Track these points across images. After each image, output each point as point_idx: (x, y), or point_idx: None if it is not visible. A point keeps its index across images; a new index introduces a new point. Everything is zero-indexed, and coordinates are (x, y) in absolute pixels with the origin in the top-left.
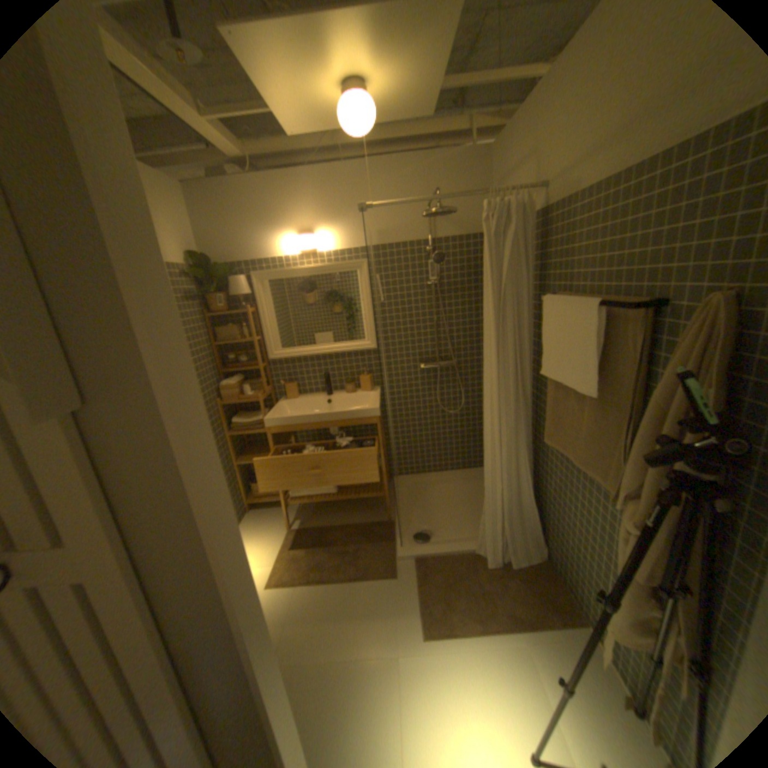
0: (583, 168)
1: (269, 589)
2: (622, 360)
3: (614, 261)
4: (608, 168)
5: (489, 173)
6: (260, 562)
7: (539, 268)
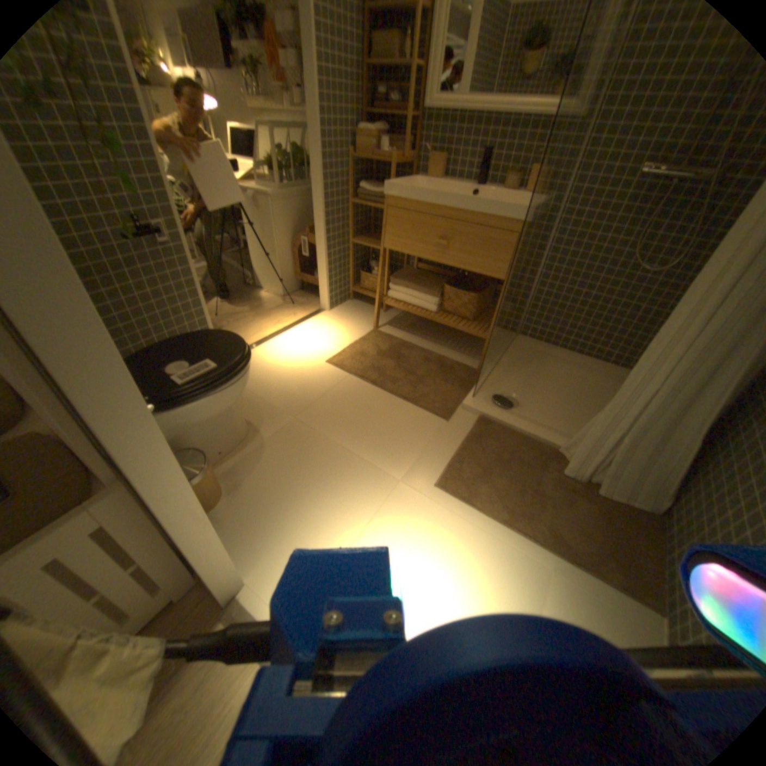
0: None
1: (329, 363)
2: None
3: None
4: None
5: None
6: (336, 341)
7: None
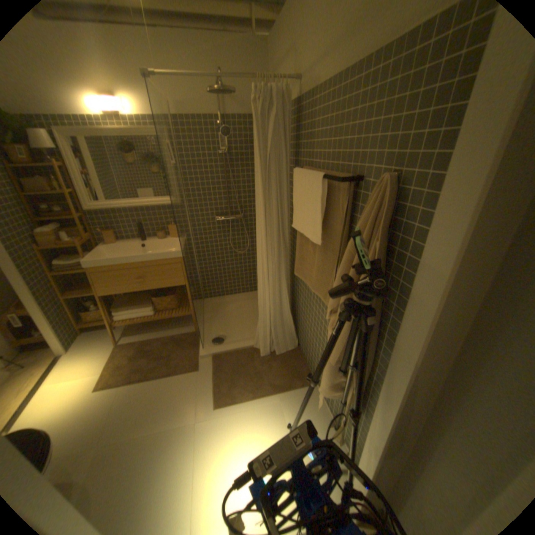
0: (321, 66)
1: (97, 391)
2: (335, 219)
3: (336, 145)
4: (336, 67)
5: (266, 63)
6: (90, 372)
7: (295, 147)
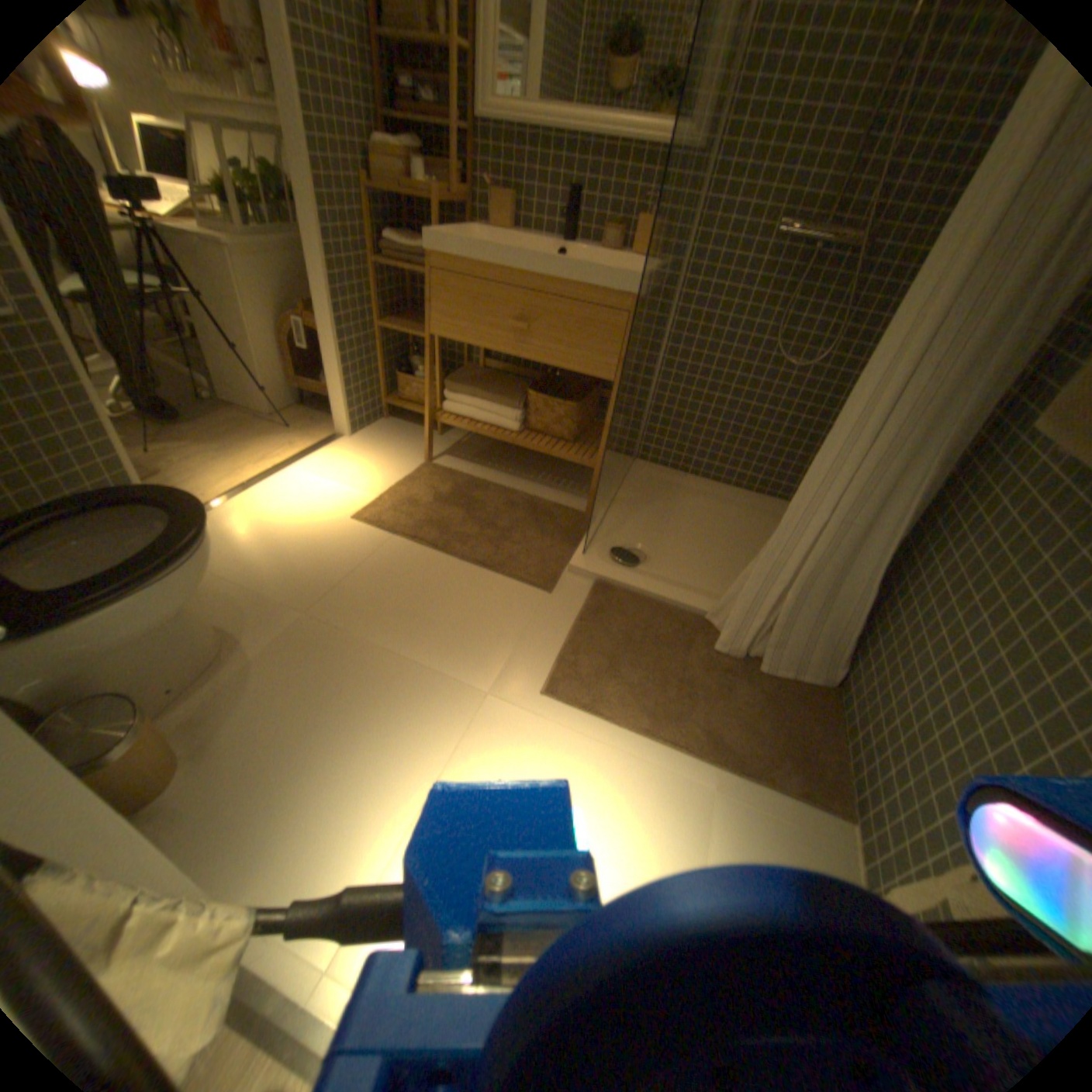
0: None
1: (358, 521)
2: None
3: None
4: None
5: None
6: (368, 484)
7: None
